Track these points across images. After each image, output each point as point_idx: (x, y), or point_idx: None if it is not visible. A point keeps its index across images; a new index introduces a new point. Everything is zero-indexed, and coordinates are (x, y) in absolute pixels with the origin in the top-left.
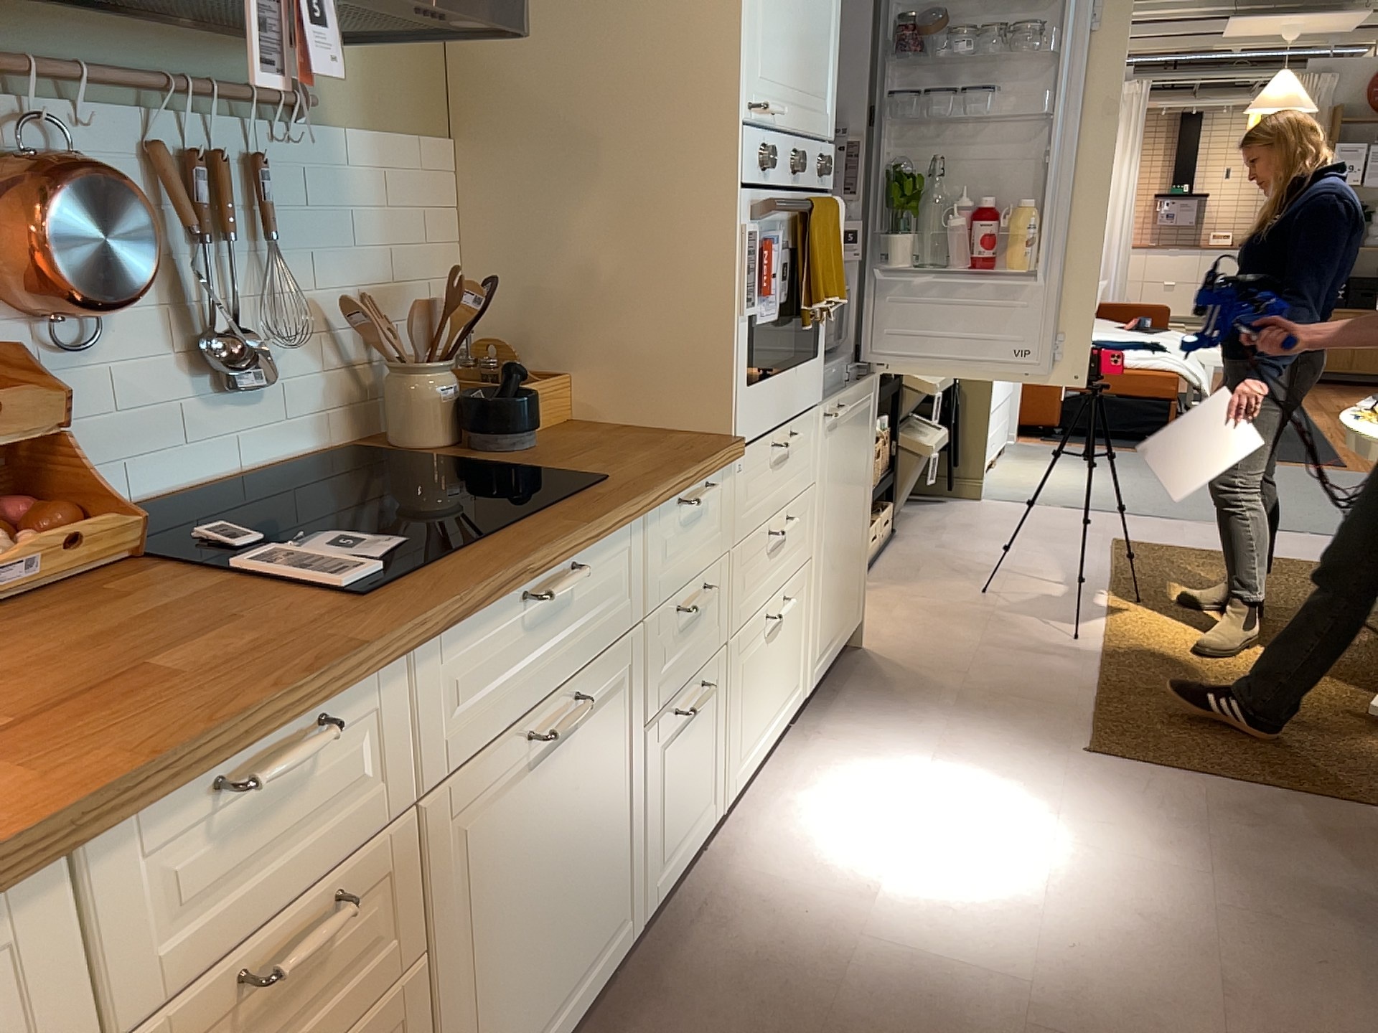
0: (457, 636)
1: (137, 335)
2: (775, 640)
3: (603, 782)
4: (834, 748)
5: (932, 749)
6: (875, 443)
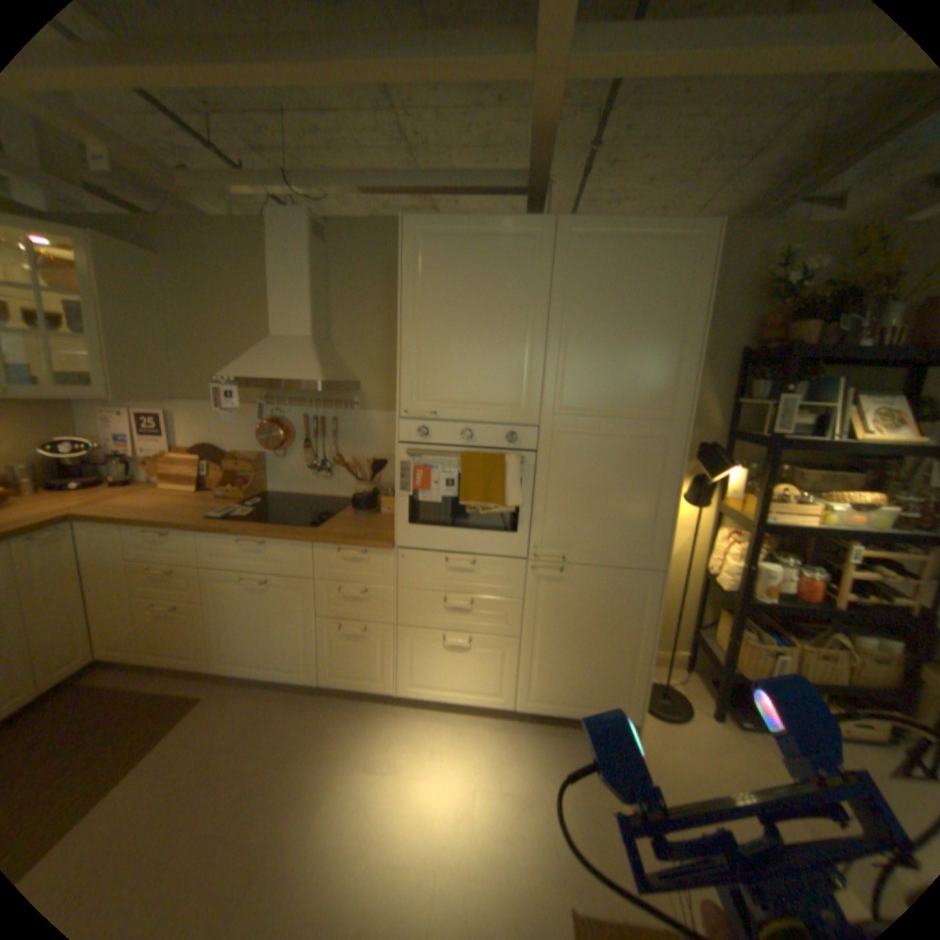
0: (210, 537)
1: (294, 455)
2: (457, 654)
3: (284, 617)
4: (499, 743)
5: (521, 795)
6: (660, 617)
